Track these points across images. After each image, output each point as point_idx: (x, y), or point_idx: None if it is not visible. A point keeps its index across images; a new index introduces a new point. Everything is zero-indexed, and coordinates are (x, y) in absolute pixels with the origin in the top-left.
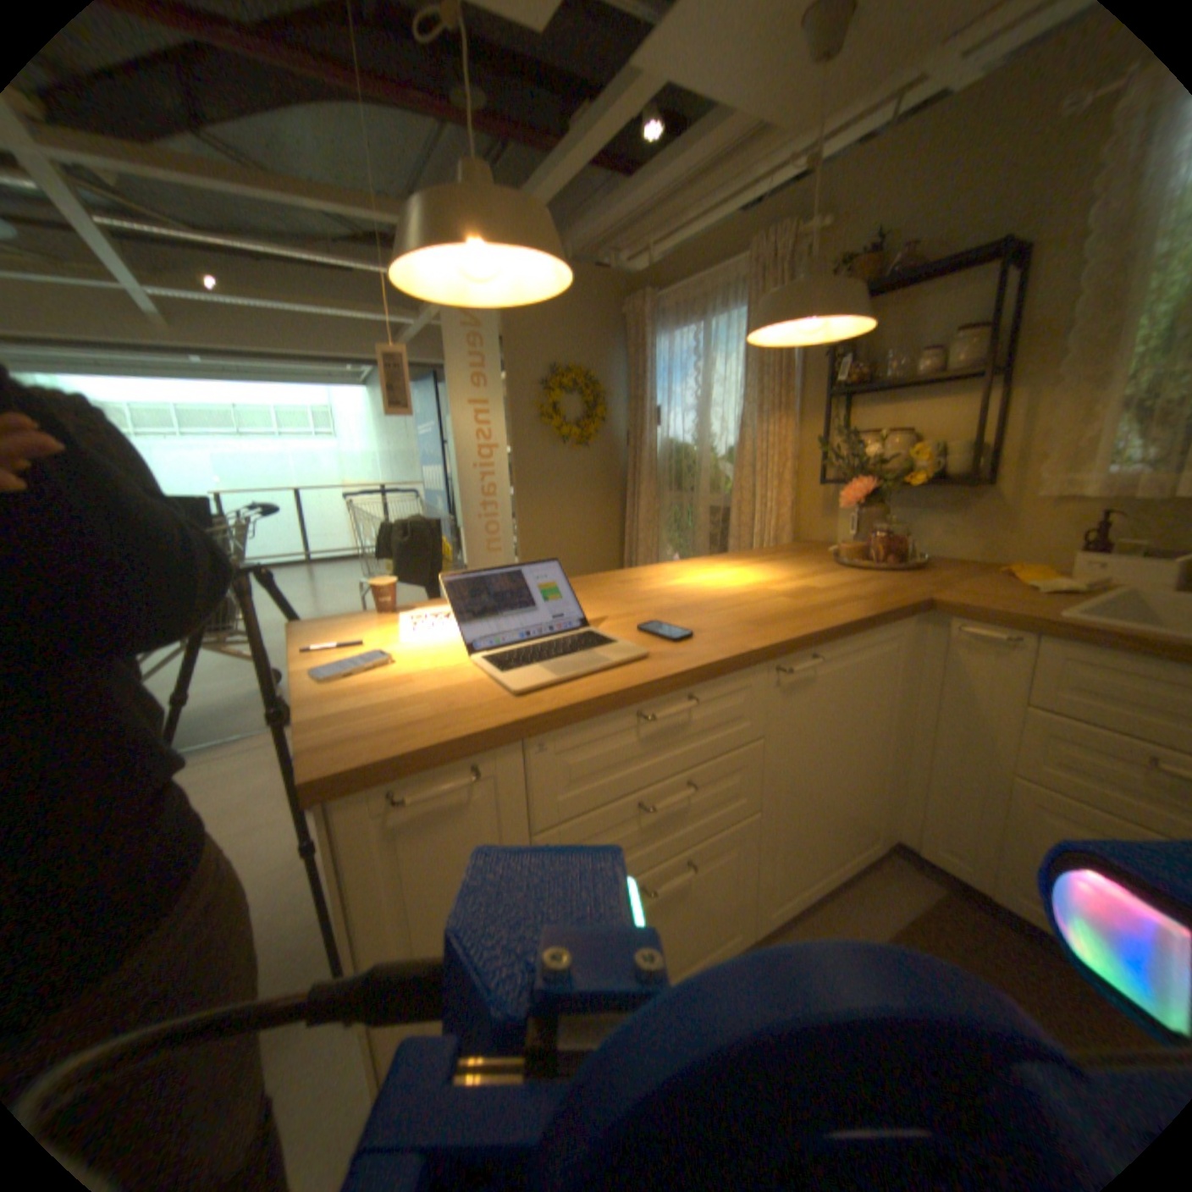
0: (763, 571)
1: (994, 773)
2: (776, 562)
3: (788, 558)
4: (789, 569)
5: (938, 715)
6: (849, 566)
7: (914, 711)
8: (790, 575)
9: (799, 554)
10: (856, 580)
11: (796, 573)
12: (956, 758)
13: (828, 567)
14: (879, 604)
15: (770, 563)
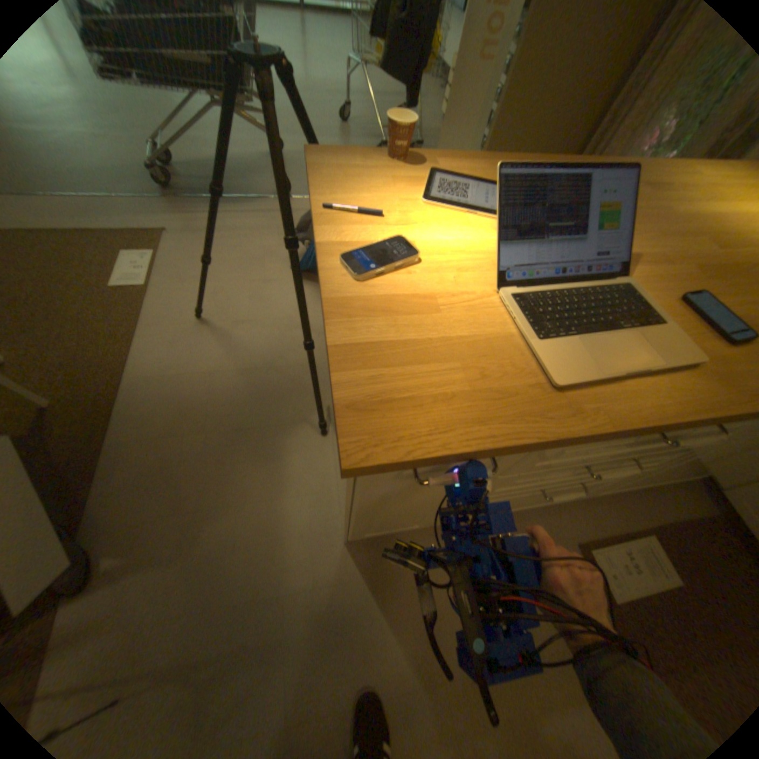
0: None
1: None
2: None
3: None
4: None
5: None
6: None
7: None
8: None
9: None
10: None
11: None
12: None
13: None
14: None
15: None
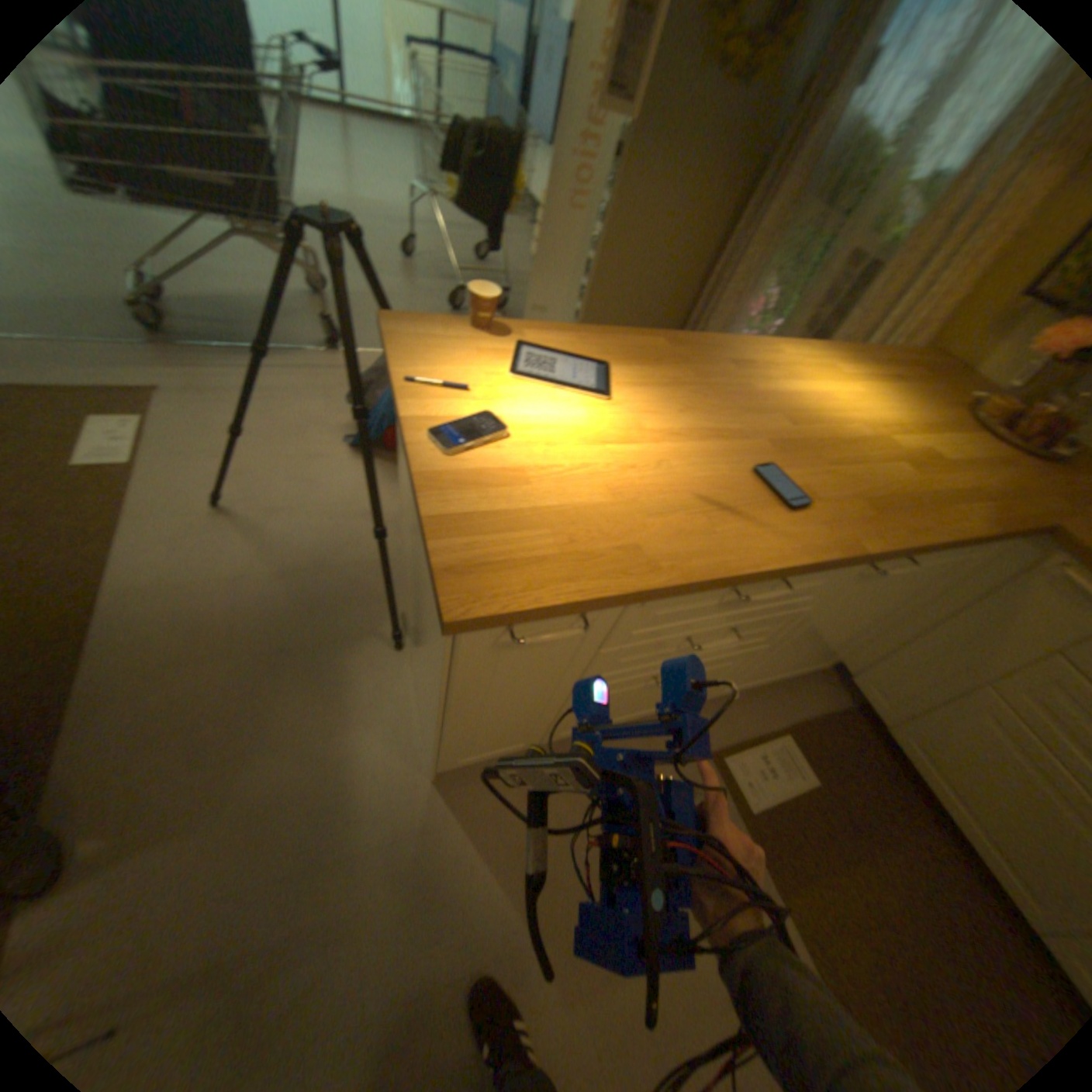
0: (891, 400)
1: (973, 673)
2: (907, 384)
3: (920, 381)
4: (919, 405)
5: (962, 610)
6: (985, 425)
7: (942, 597)
8: (919, 419)
9: (933, 378)
10: (988, 458)
11: (926, 417)
12: (949, 647)
13: (961, 419)
14: (1006, 515)
15: (900, 386)
